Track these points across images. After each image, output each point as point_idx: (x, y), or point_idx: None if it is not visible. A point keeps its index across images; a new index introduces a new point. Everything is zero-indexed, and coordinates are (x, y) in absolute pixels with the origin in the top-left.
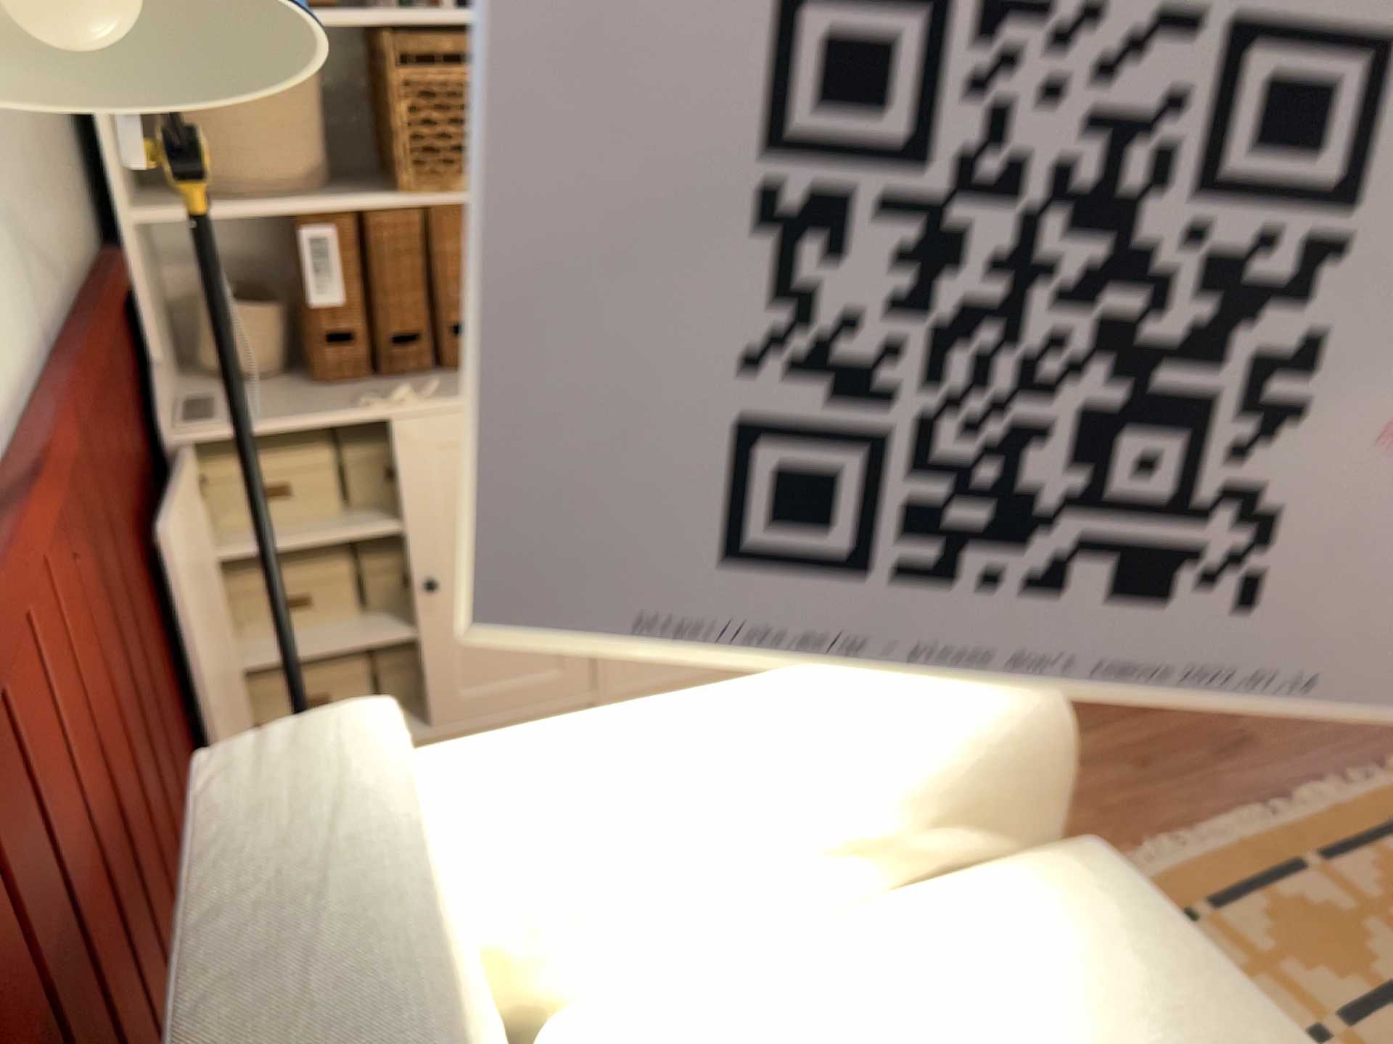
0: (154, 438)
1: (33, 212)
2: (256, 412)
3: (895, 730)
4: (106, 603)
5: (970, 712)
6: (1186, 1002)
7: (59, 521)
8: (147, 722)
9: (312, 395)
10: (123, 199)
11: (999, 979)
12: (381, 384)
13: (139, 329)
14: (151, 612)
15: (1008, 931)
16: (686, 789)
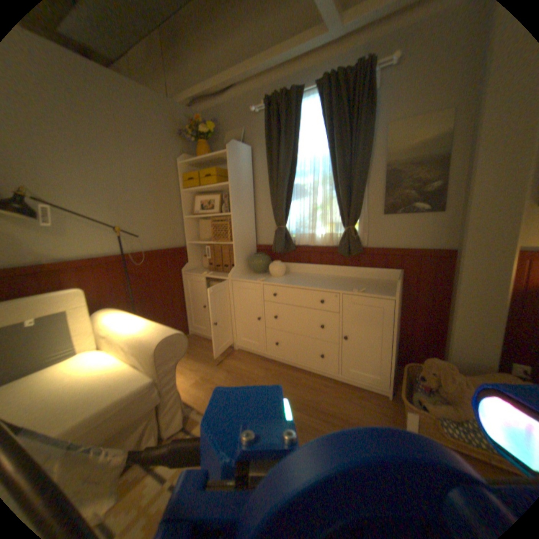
0: (181, 272)
1: (149, 238)
2: (195, 272)
3: (138, 334)
4: (129, 284)
5: (147, 337)
6: (95, 401)
7: (115, 270)
8: (138, 303)
9: (205, 272)
10: (187, 239)
11: (102, 379)
12: (213, 272)
13: (187, 257)
14: (157, 292)
15: (117, 377)
16: (117, 326)
